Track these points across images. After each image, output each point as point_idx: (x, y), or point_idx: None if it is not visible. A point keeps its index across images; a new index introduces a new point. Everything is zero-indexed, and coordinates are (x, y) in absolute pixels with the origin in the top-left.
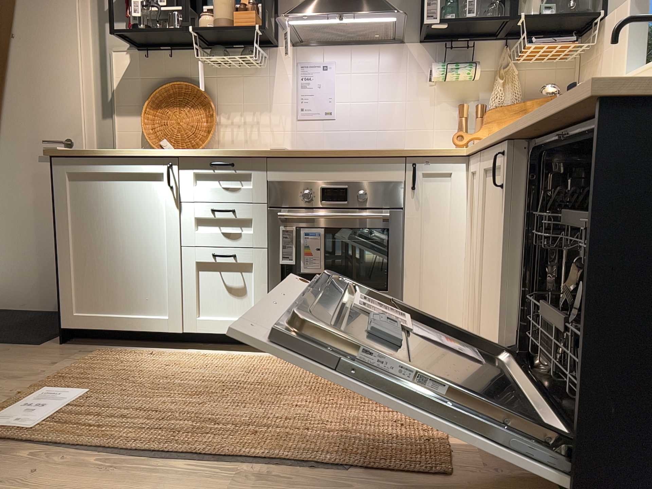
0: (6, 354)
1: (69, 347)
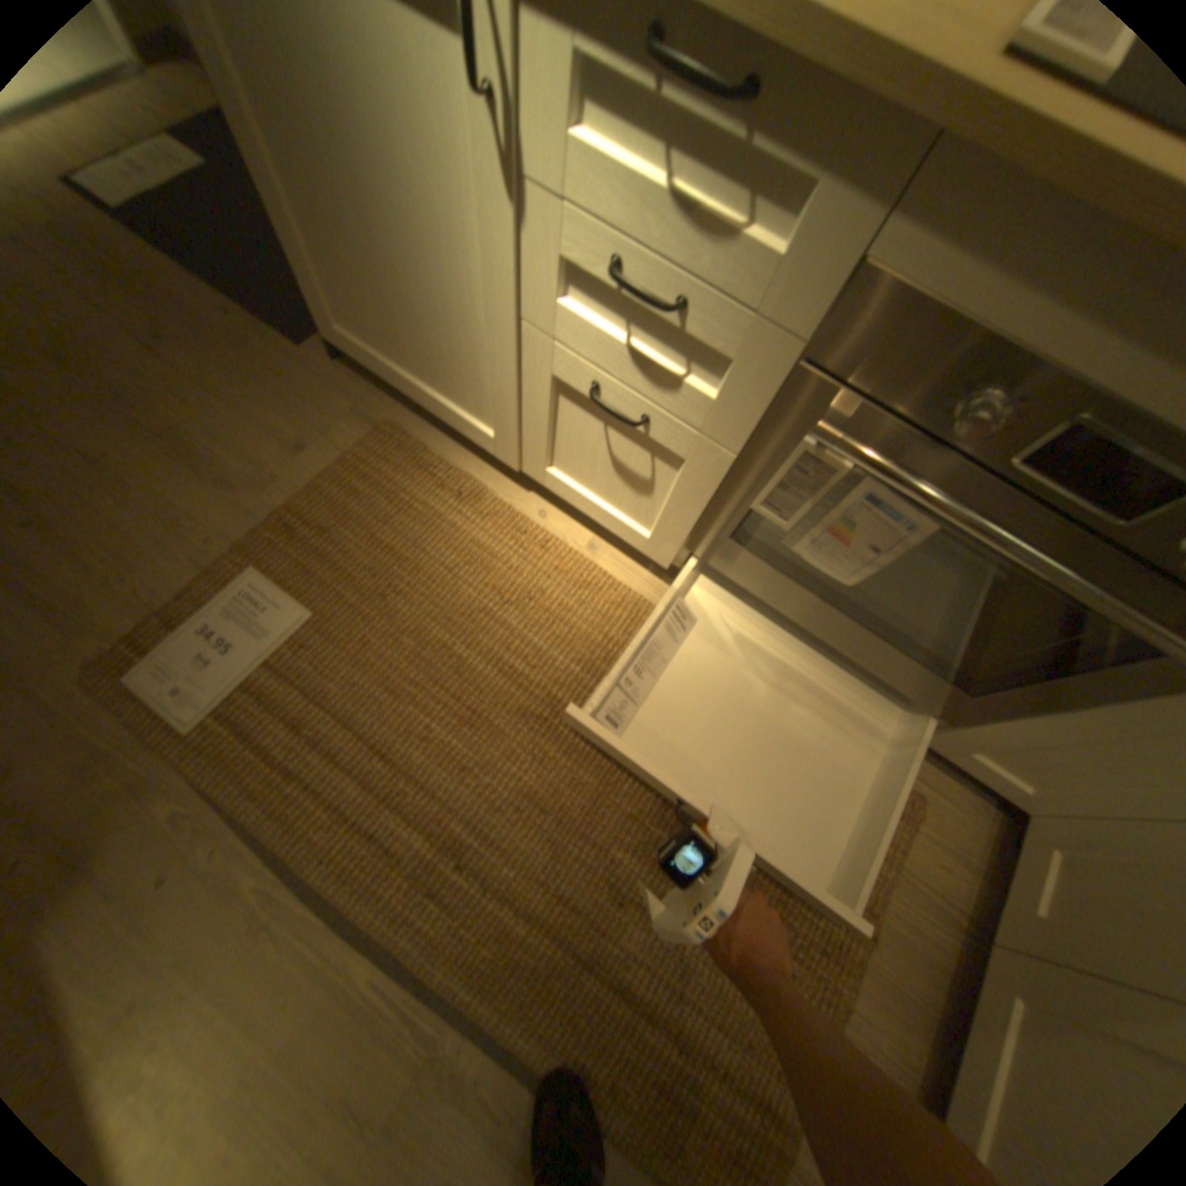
0: (241, 357)
1: (345, 373)
